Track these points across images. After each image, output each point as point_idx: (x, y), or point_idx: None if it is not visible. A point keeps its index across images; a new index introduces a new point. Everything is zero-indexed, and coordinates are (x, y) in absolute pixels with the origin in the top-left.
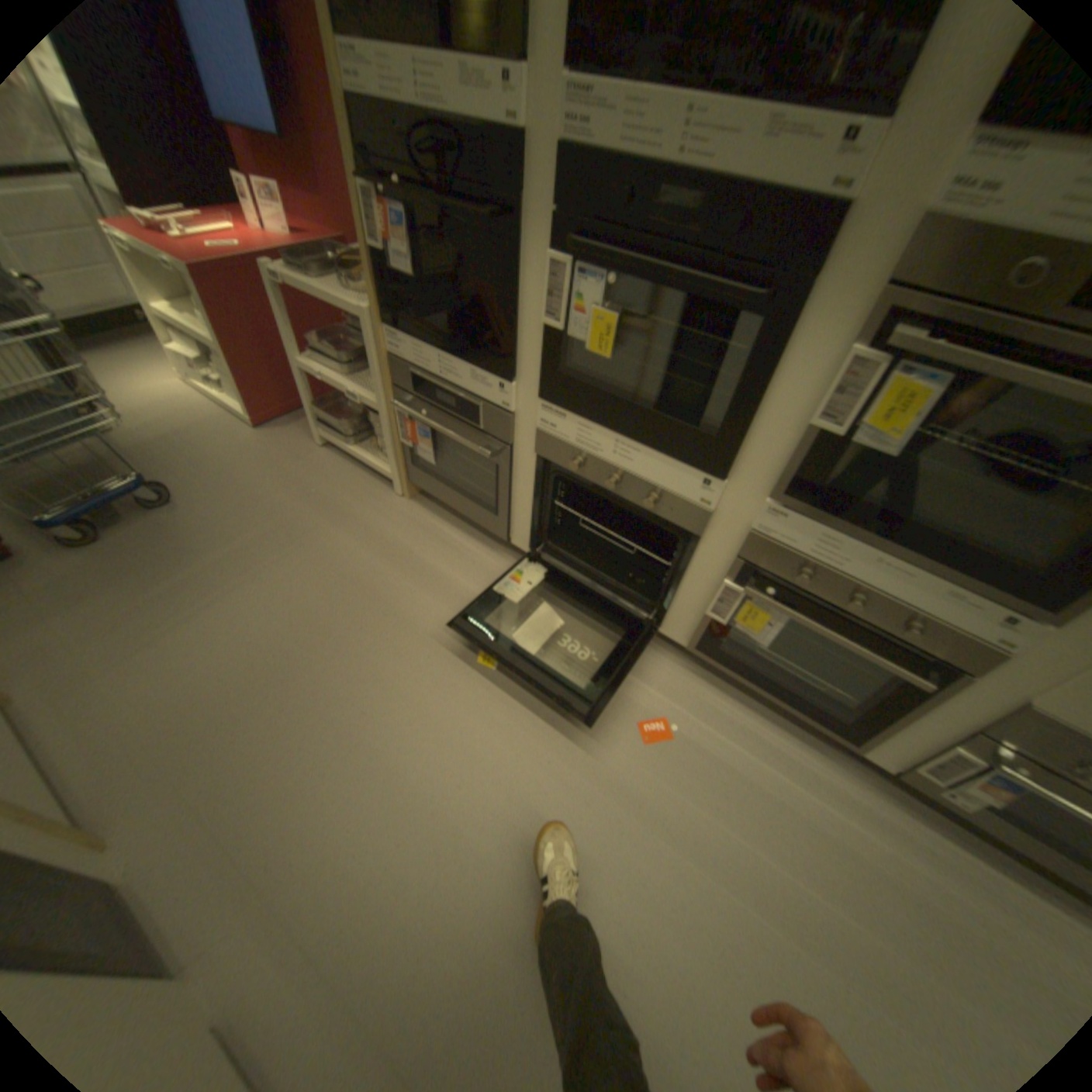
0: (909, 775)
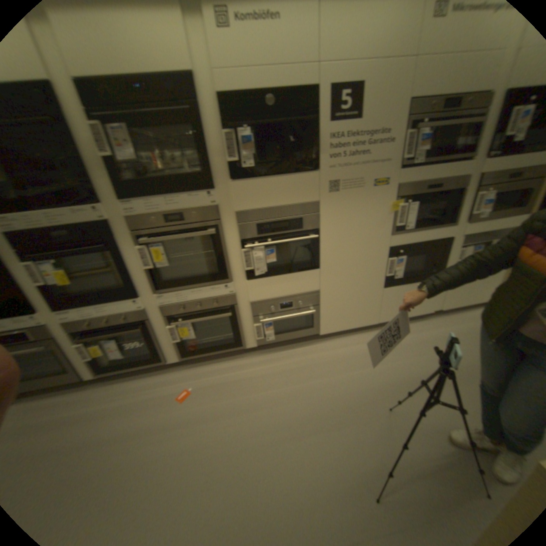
0: (255, 344)
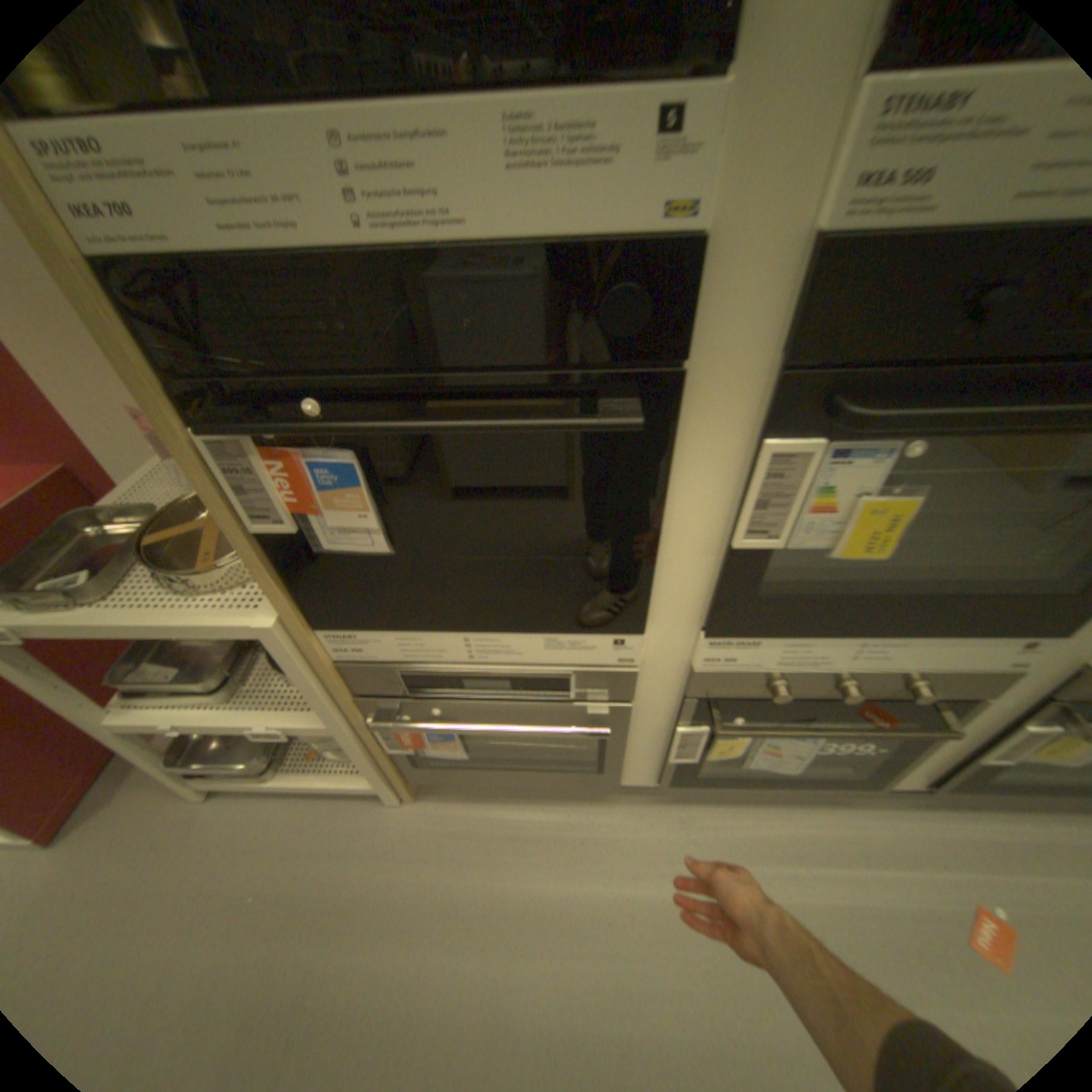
0: None
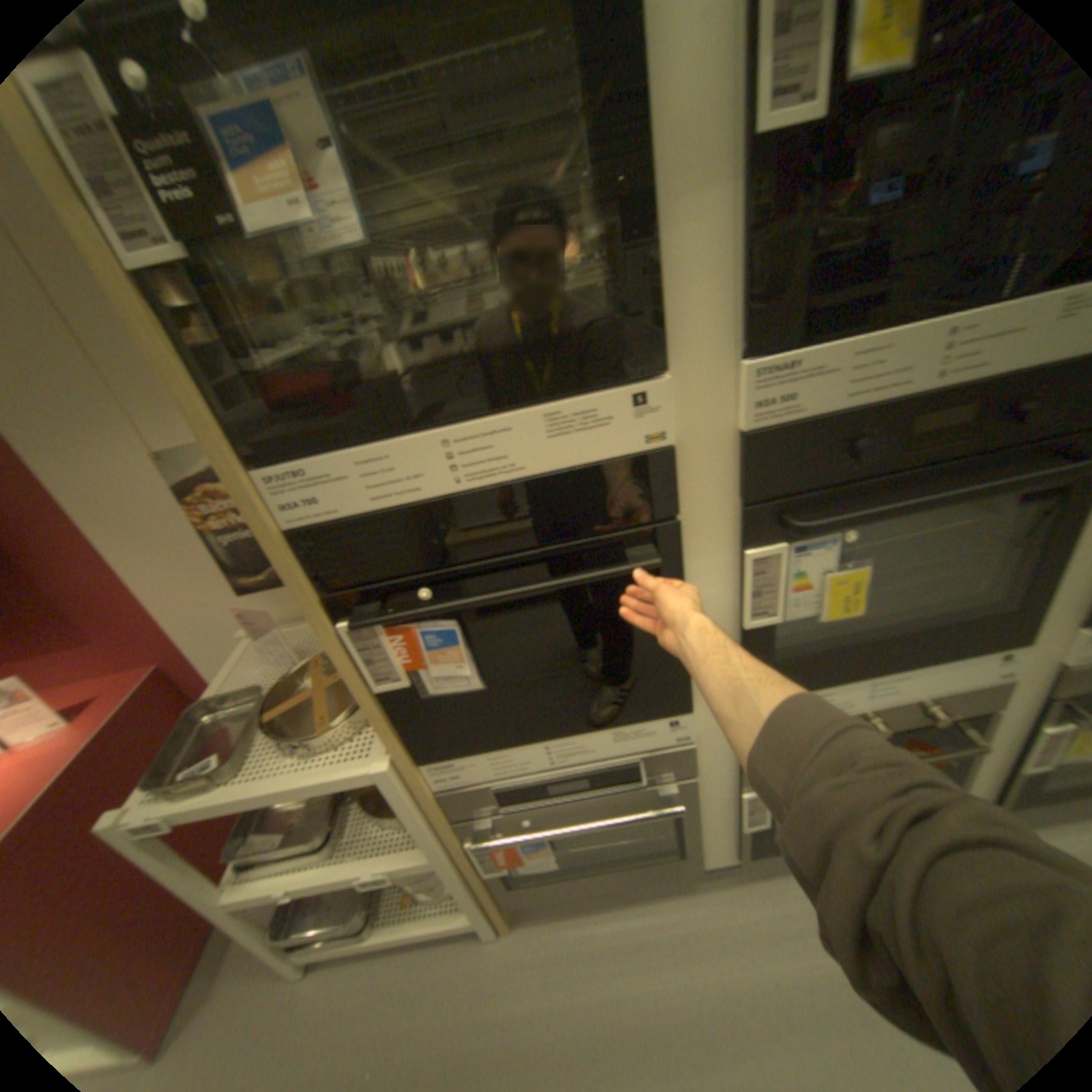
0: None
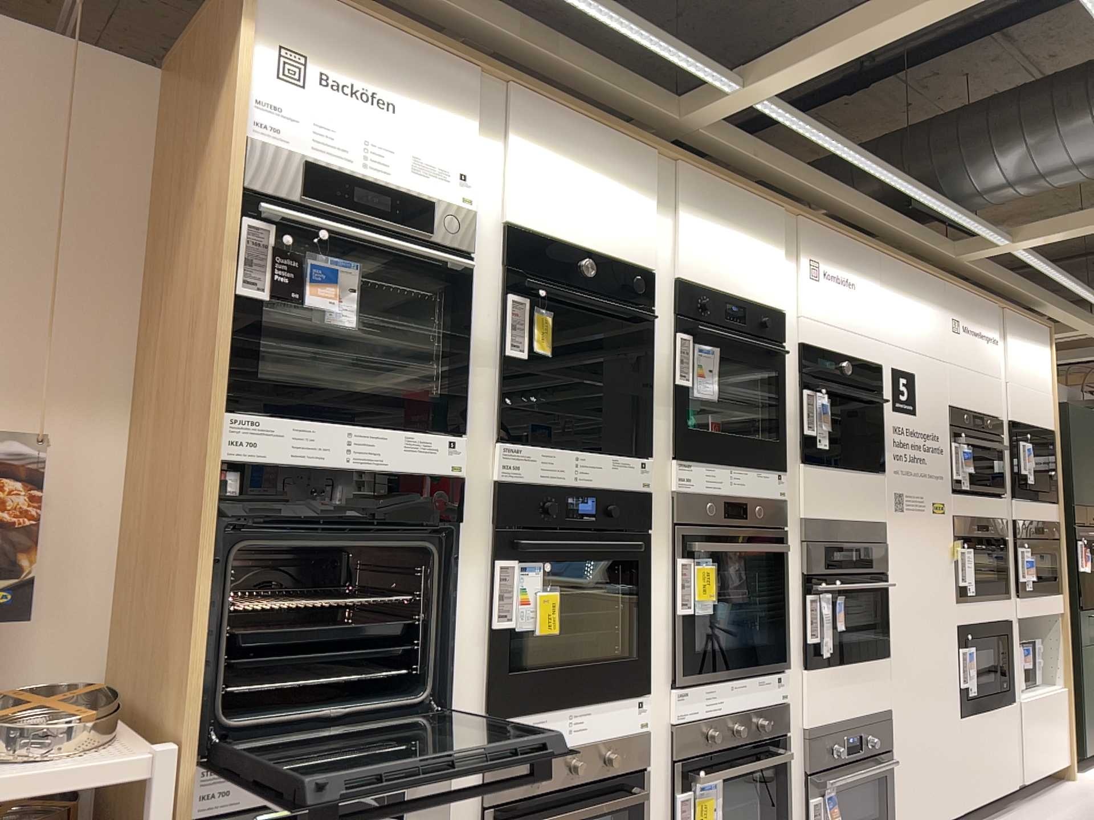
0: None
